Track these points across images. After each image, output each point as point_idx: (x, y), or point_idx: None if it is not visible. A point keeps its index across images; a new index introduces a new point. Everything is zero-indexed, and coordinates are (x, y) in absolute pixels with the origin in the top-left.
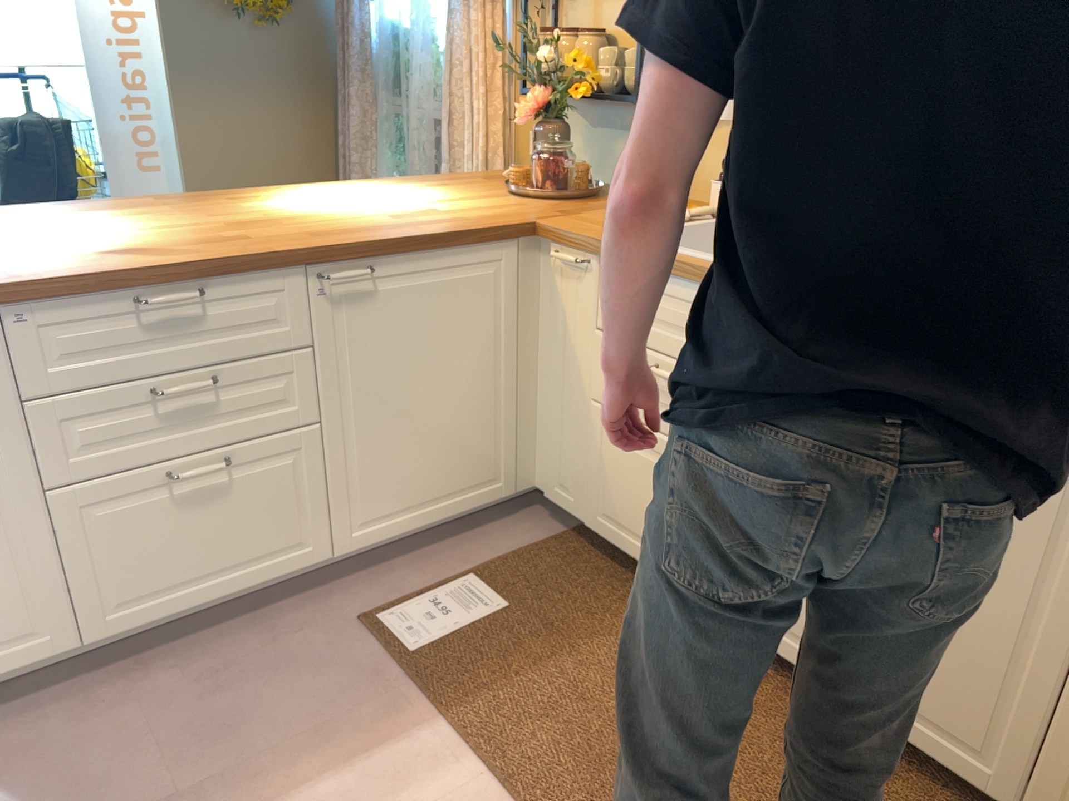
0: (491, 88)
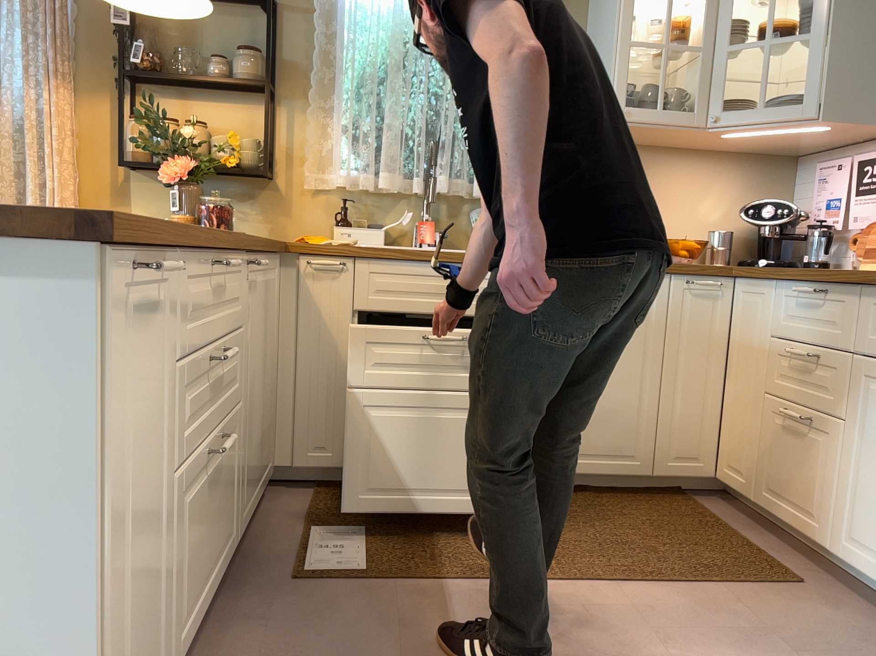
0: (66, 160)
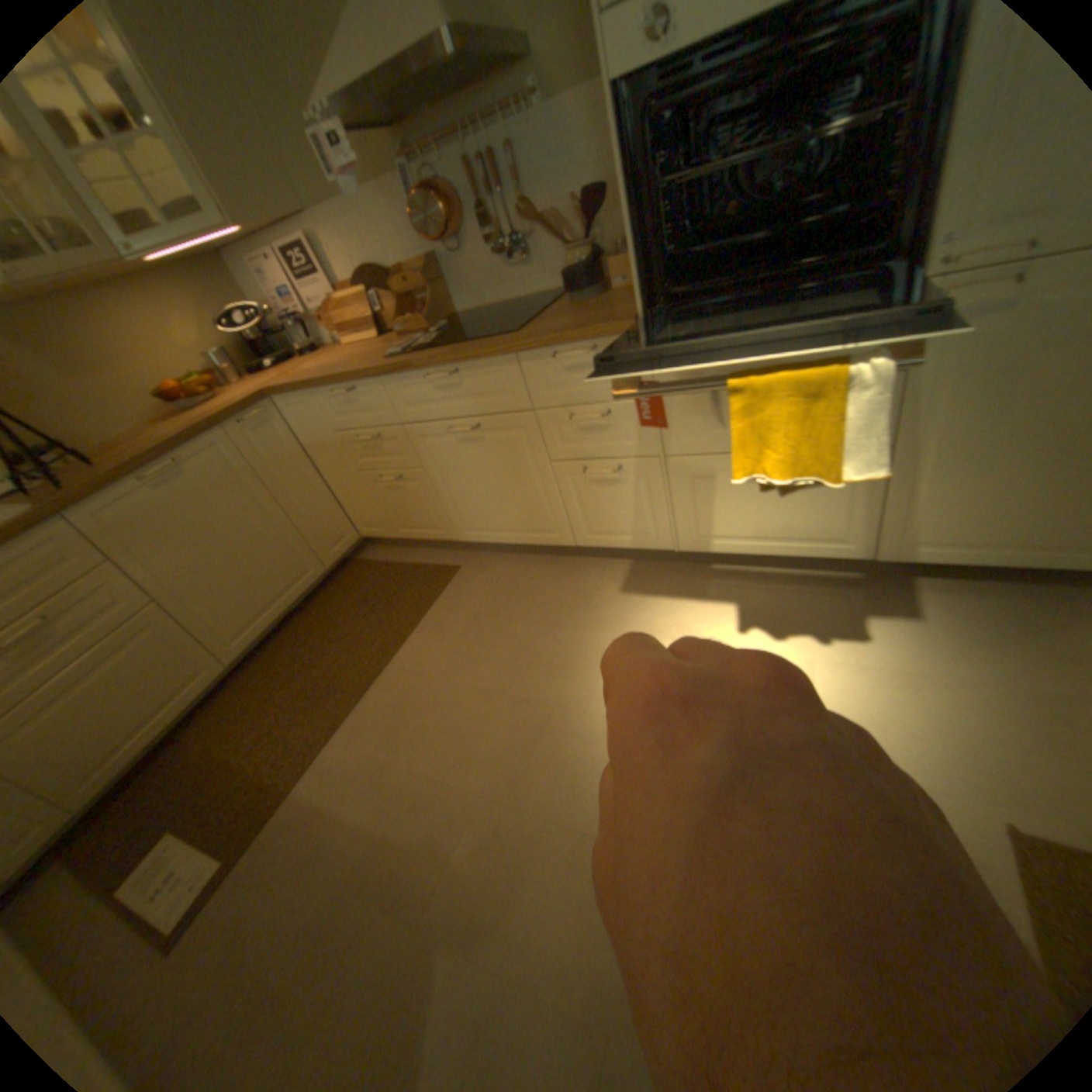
0: None
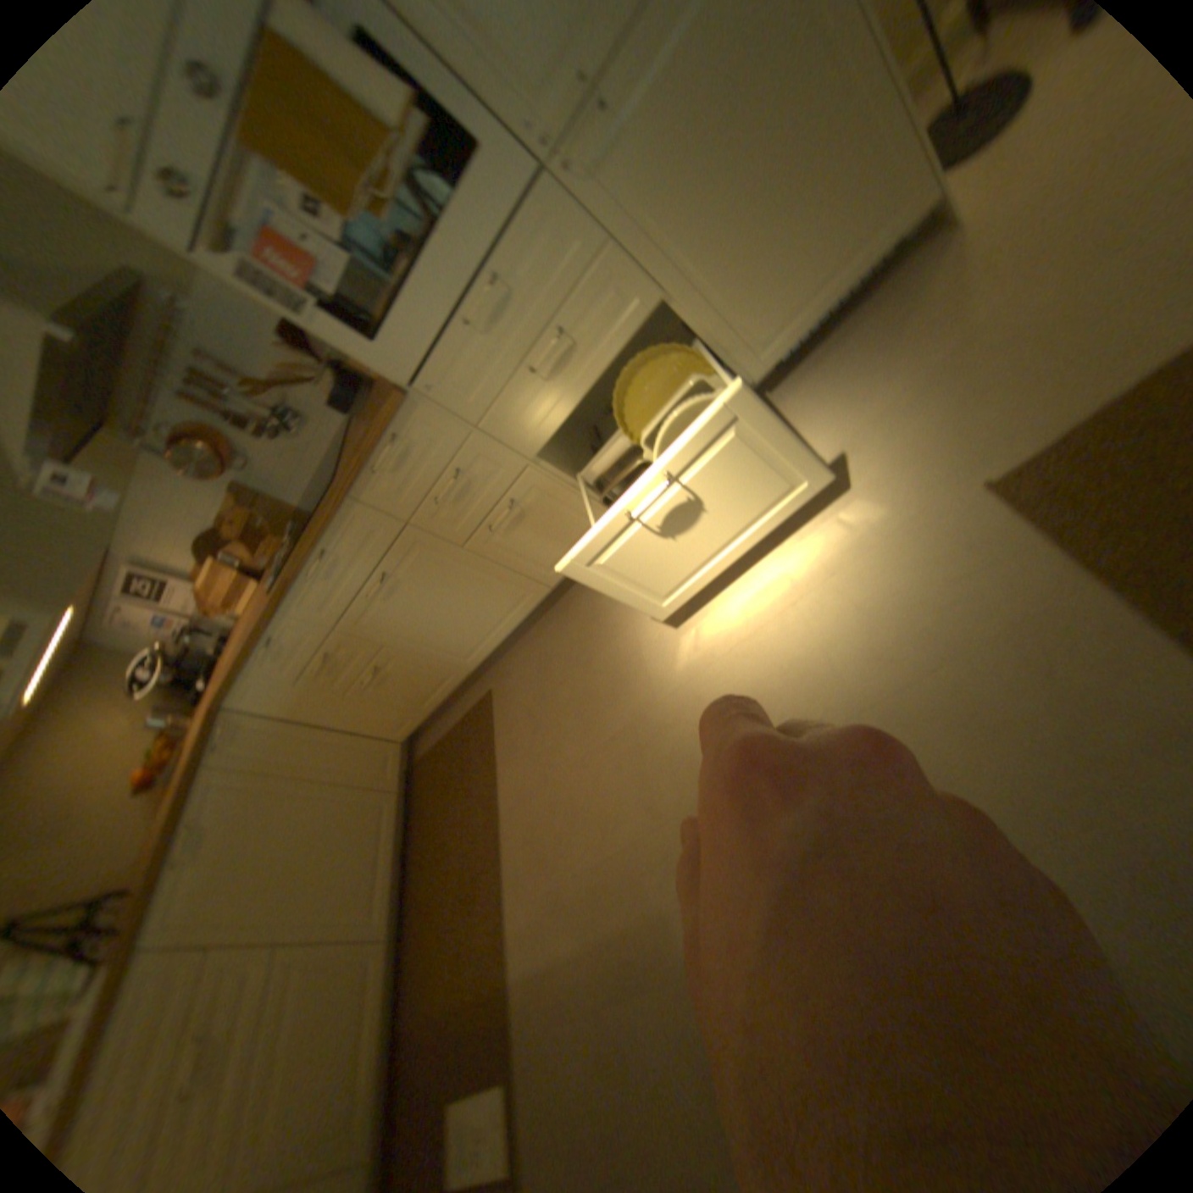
0: None
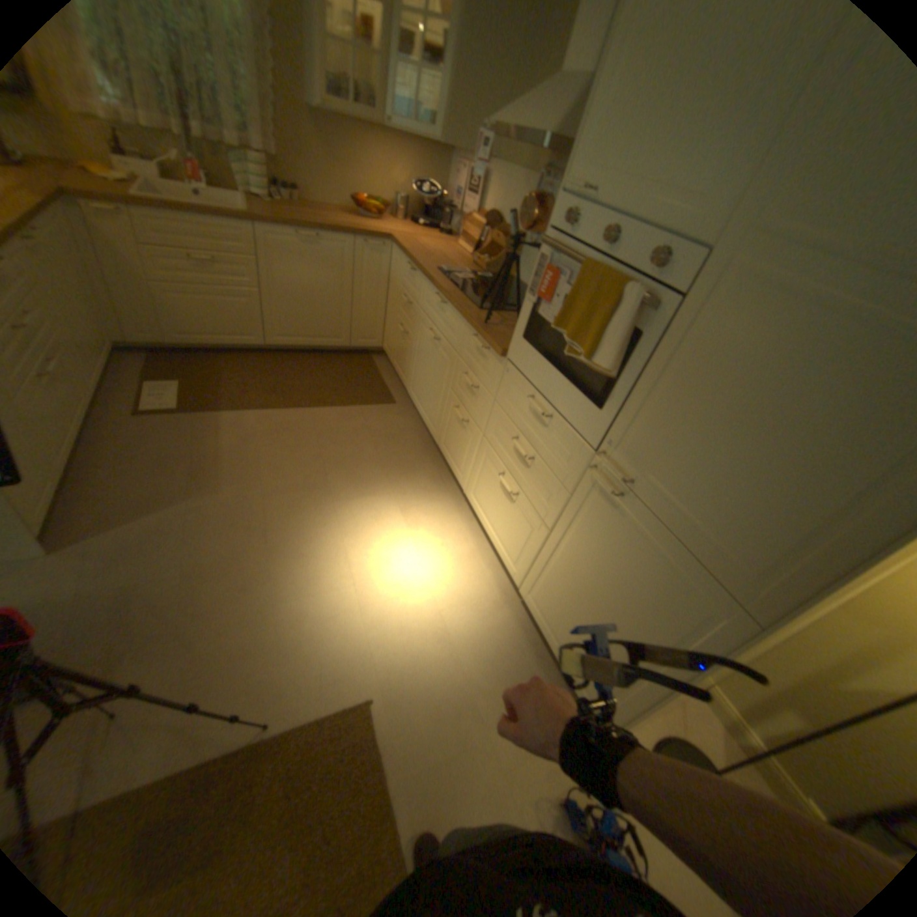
0: None
